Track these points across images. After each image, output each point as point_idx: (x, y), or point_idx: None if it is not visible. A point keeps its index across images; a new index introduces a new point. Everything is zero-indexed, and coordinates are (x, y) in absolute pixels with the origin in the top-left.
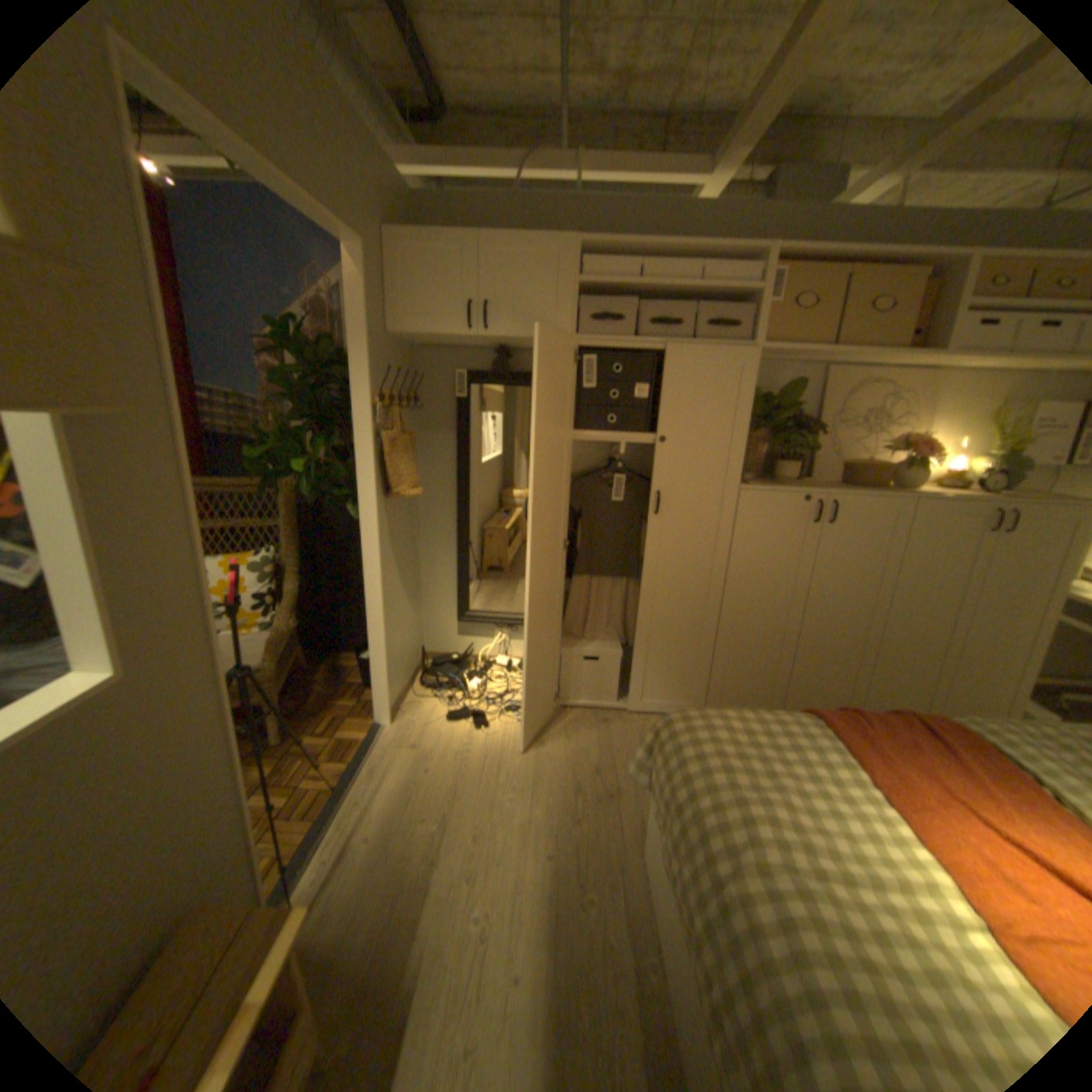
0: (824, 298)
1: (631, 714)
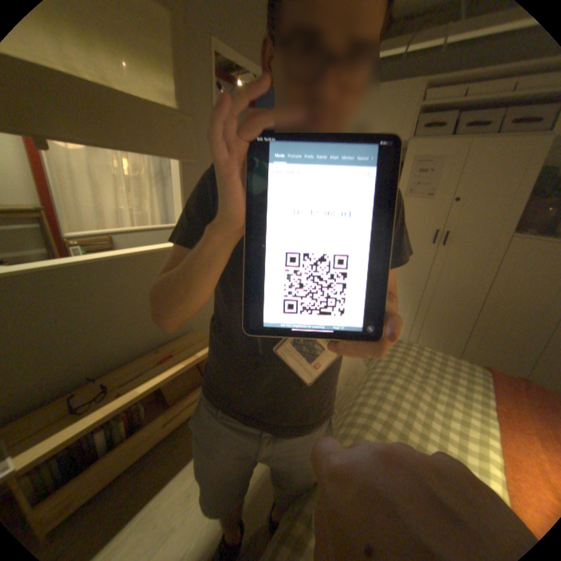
0: None
1: None
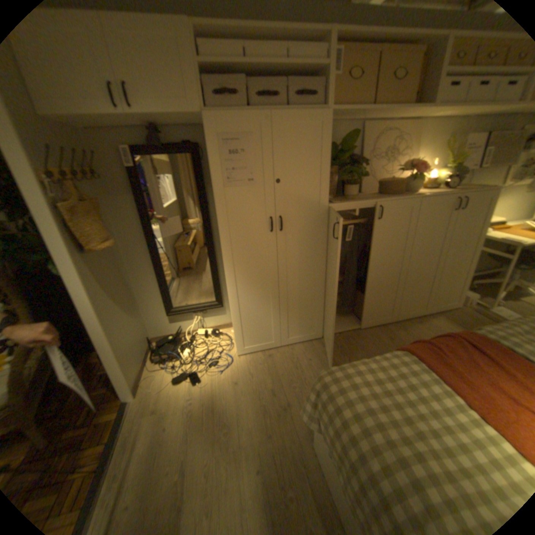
0: (362, 72)
1: (283, 346)
